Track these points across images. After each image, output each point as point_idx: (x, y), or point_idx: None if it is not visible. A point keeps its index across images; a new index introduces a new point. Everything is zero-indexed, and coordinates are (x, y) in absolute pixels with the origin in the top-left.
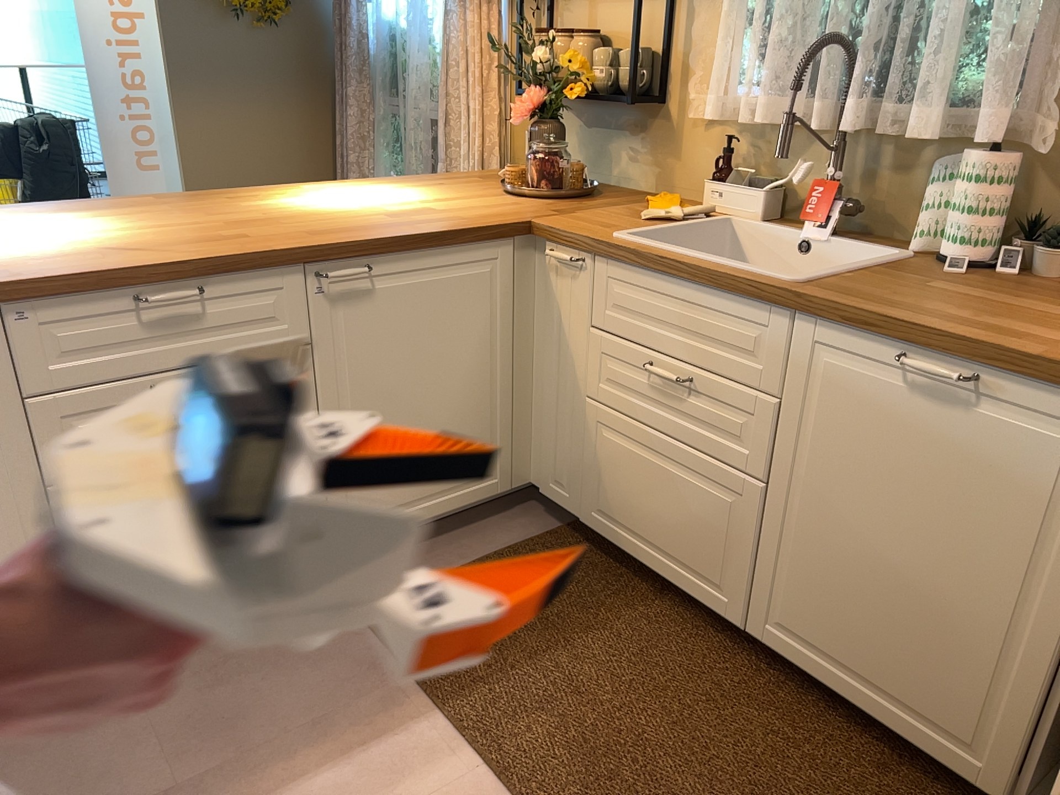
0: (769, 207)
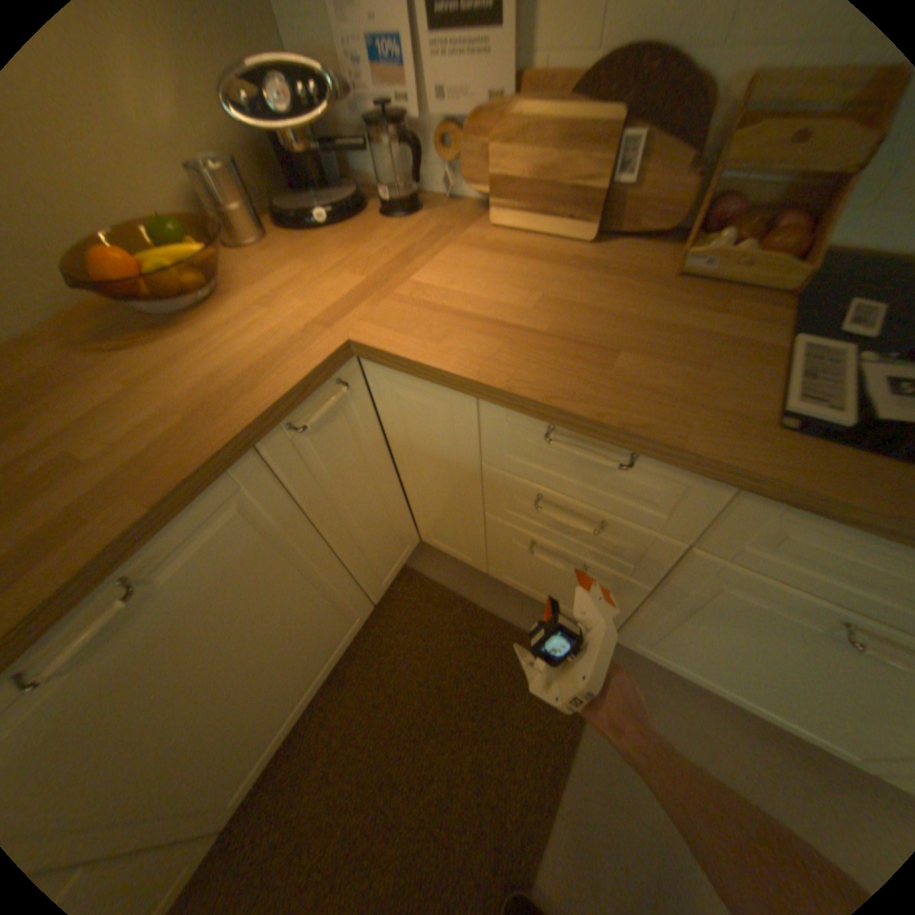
0: None
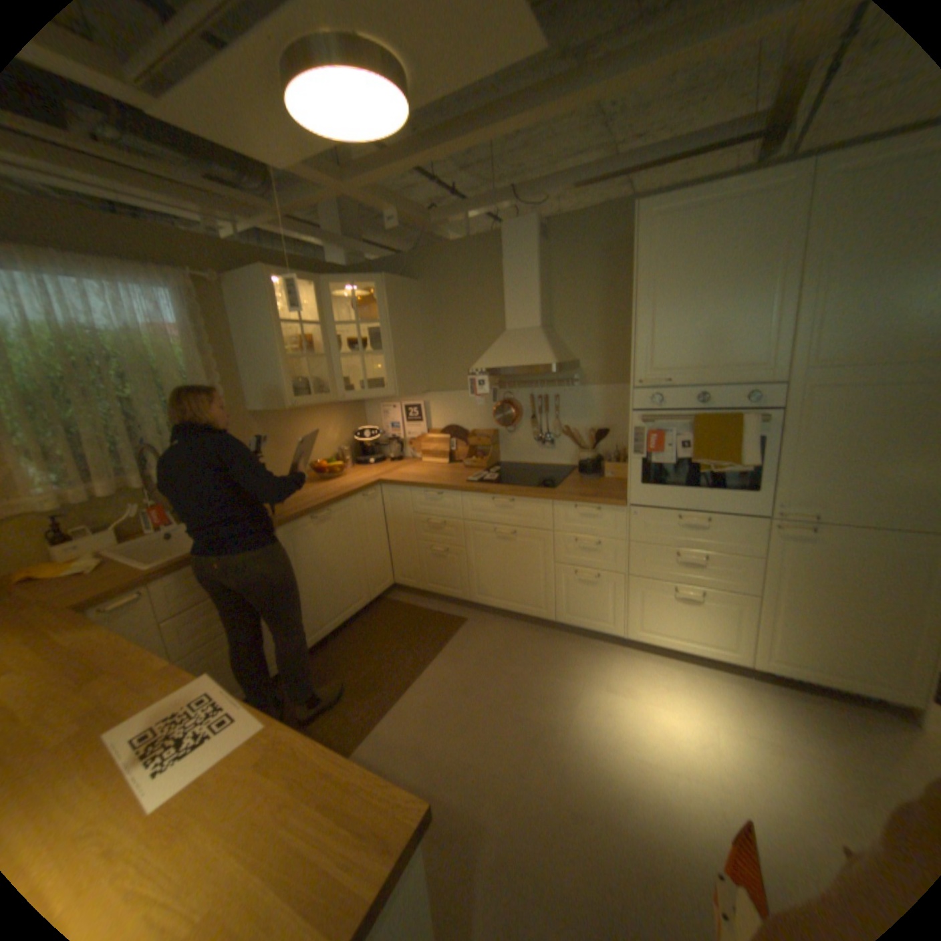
0: (112, 539)
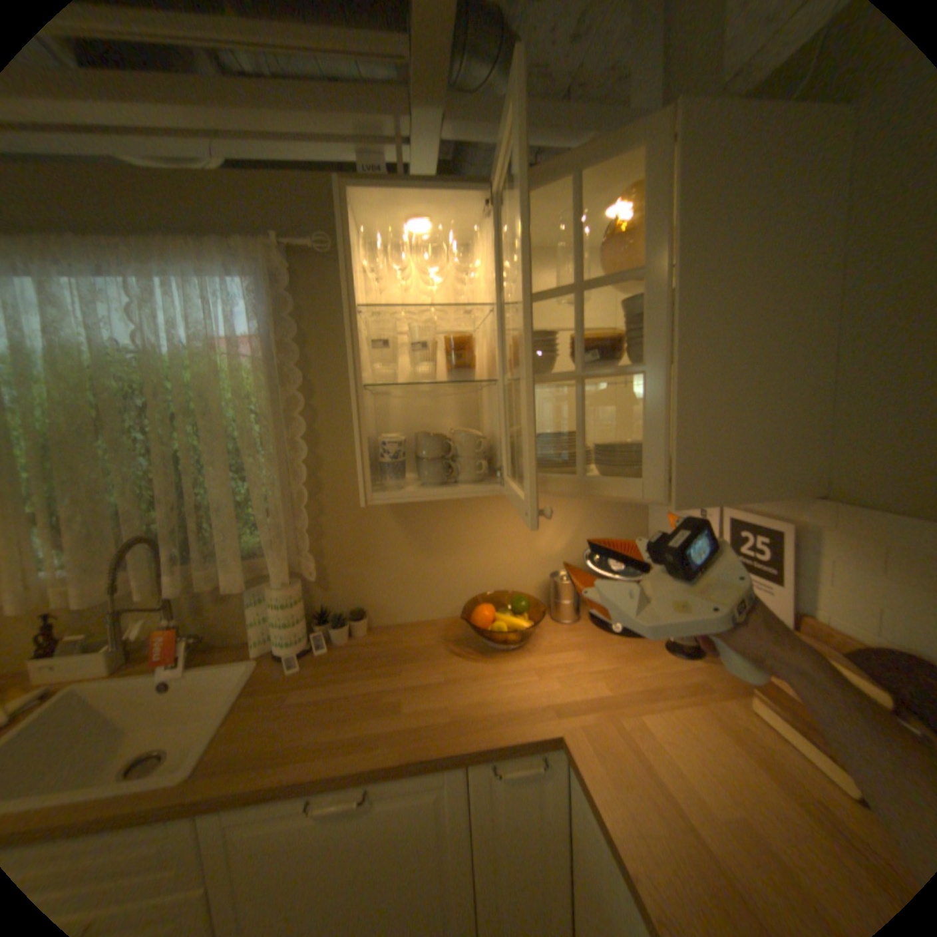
0: (114, 658)
